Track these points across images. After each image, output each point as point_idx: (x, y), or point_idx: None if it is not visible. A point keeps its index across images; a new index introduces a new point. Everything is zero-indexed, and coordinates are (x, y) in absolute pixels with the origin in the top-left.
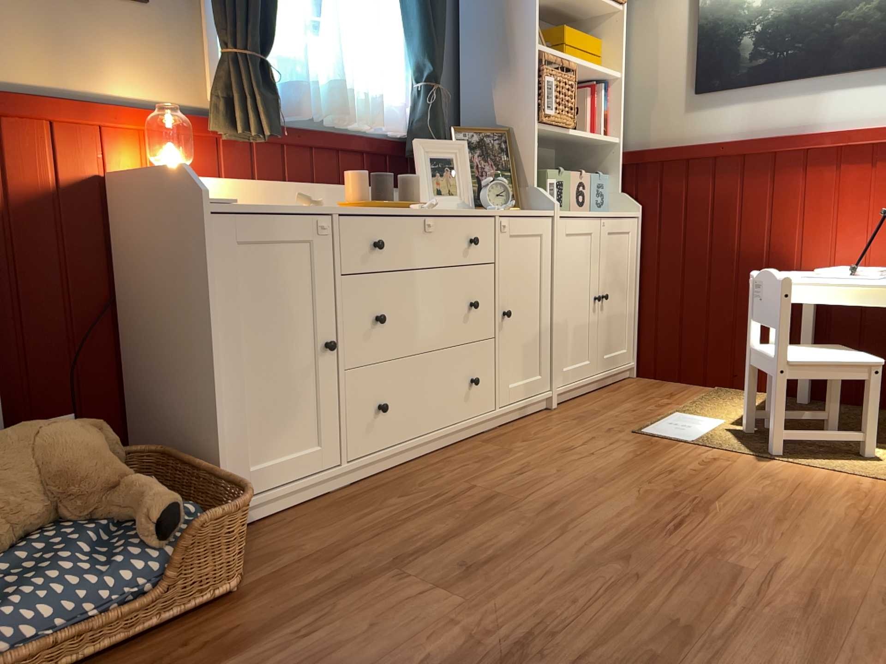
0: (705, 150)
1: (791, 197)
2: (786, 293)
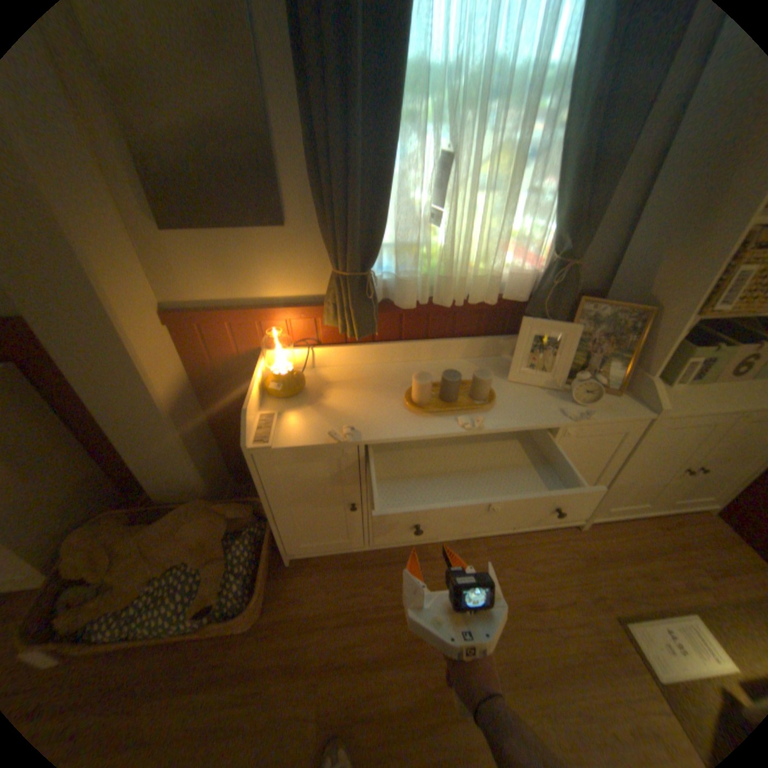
0: None
1: None
2: None
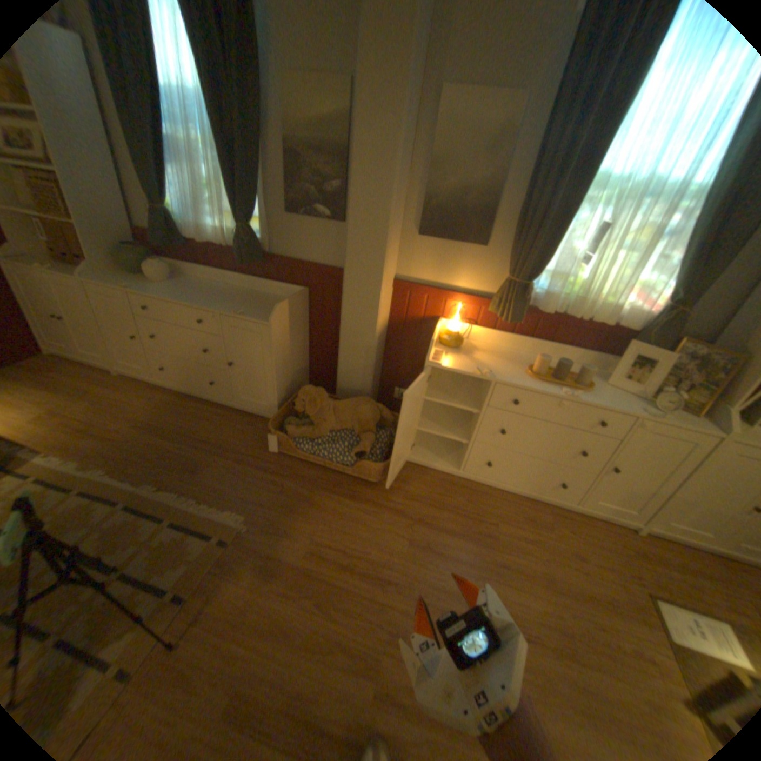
0: None
1: None
2: None
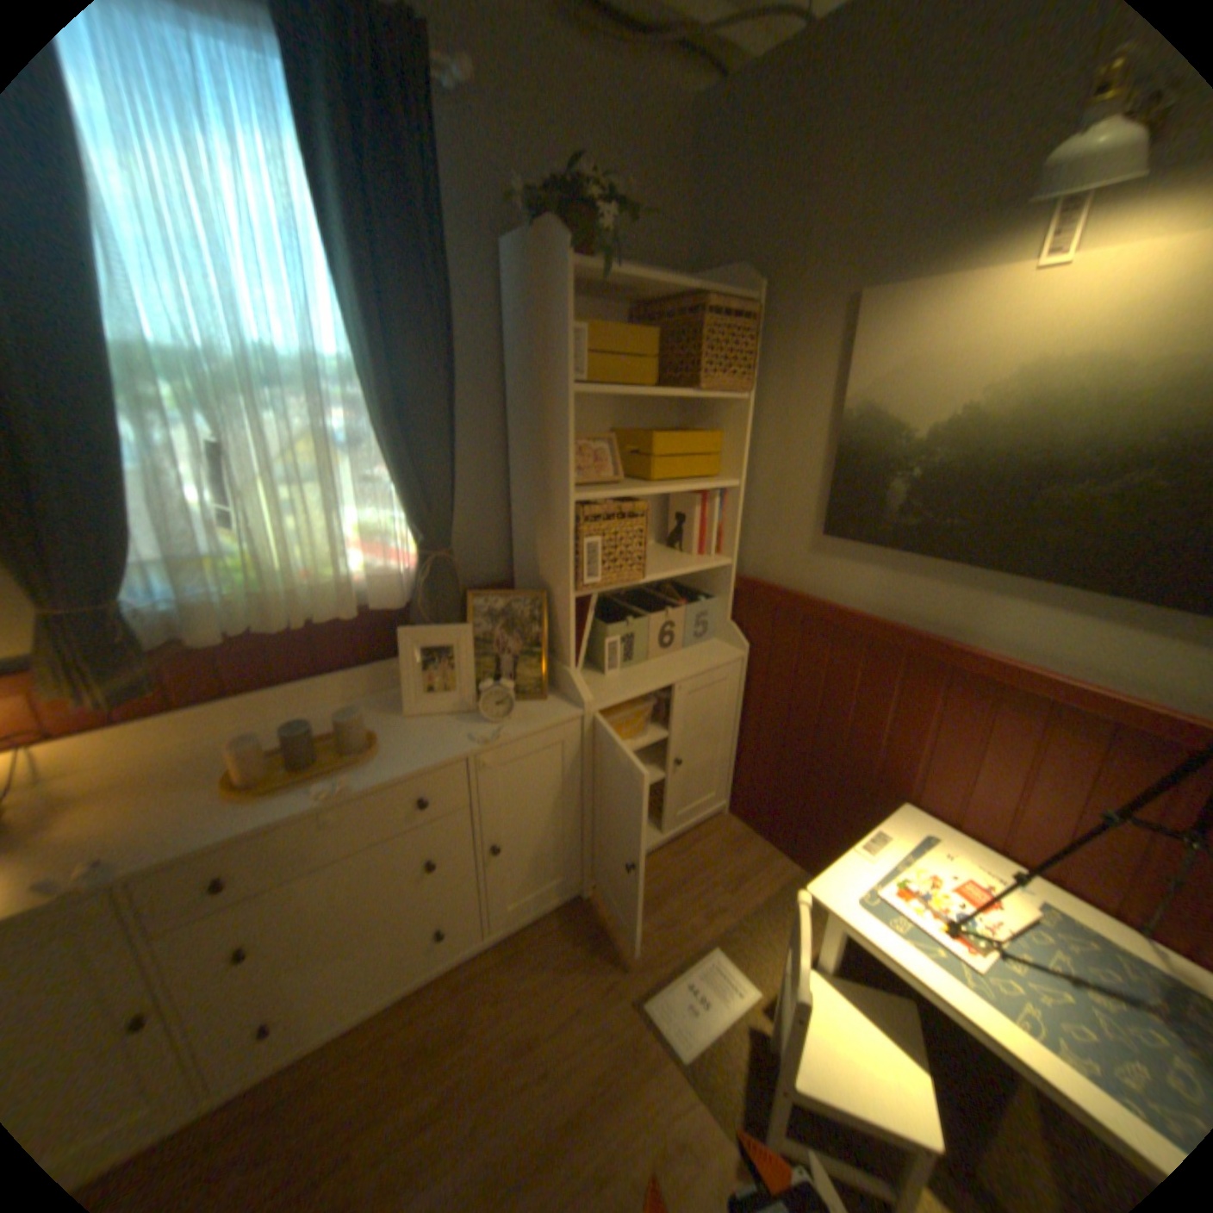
0: (825, 613)
1: (924, 716)
2: (802, 1023)
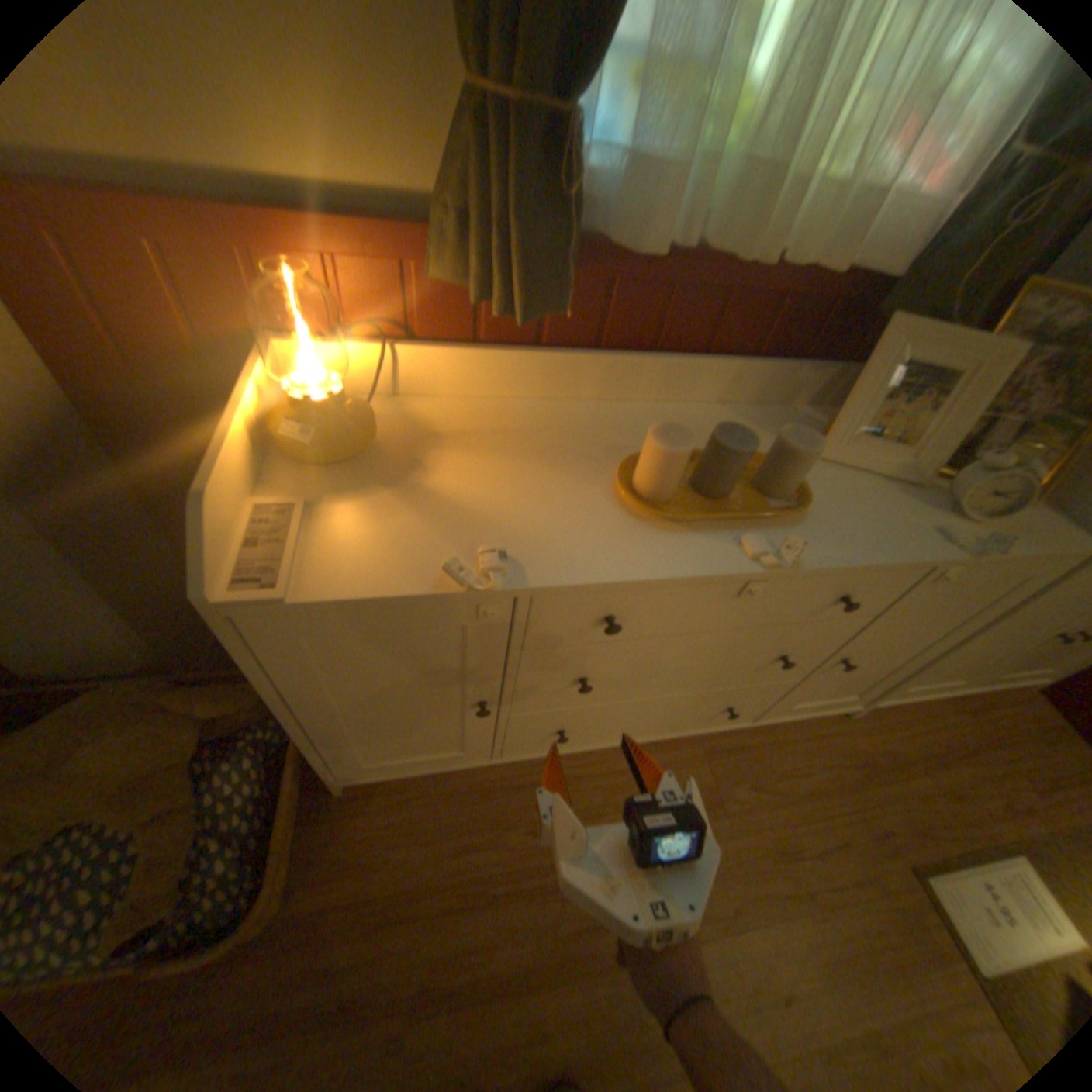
0: None
1: None
2: None
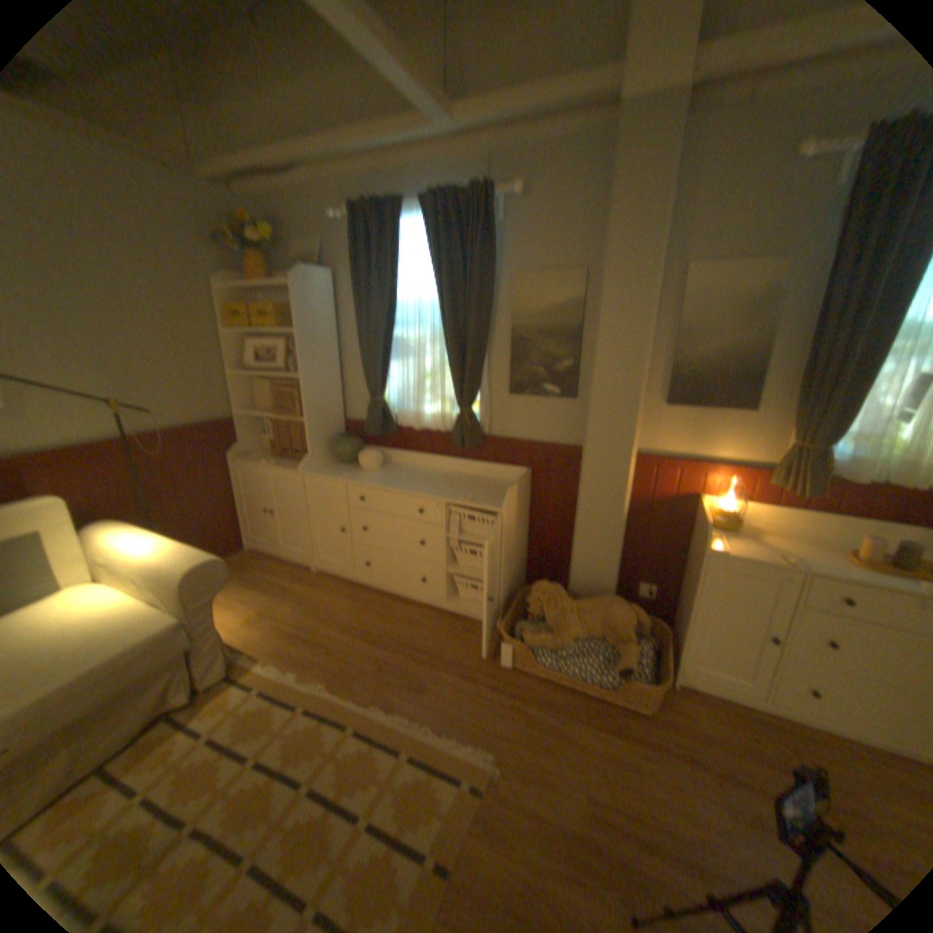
0: None
1: None
2: None
